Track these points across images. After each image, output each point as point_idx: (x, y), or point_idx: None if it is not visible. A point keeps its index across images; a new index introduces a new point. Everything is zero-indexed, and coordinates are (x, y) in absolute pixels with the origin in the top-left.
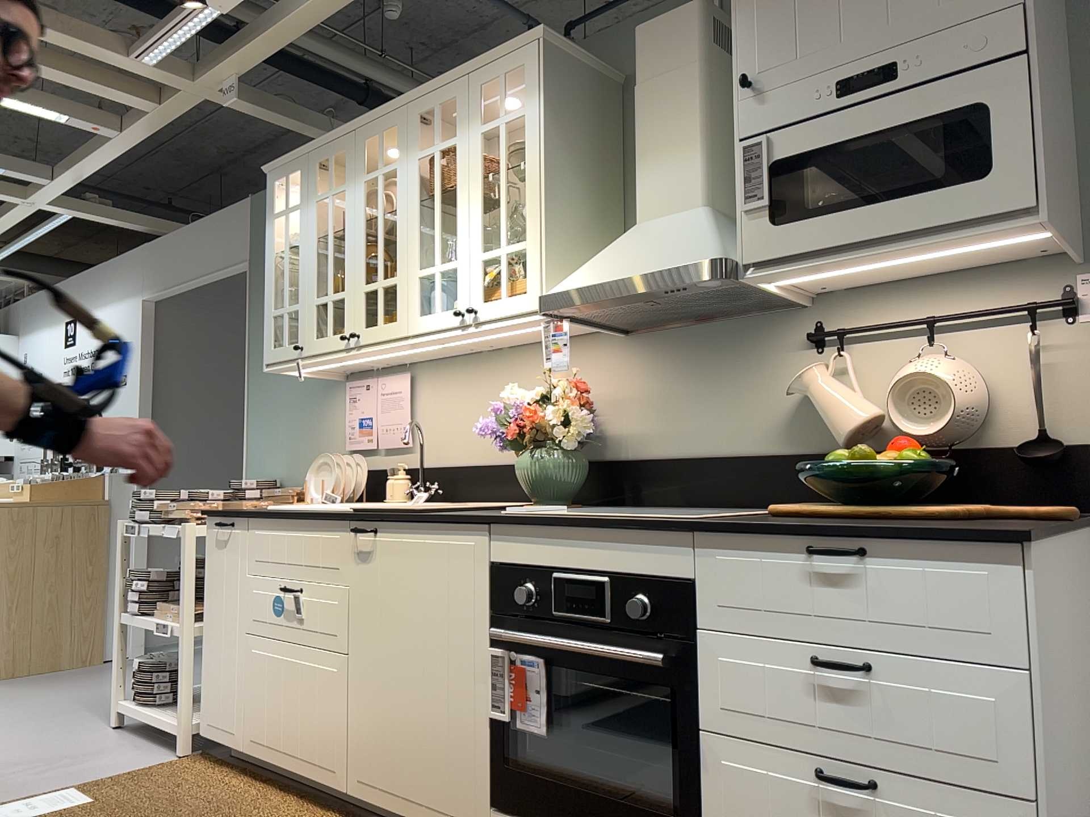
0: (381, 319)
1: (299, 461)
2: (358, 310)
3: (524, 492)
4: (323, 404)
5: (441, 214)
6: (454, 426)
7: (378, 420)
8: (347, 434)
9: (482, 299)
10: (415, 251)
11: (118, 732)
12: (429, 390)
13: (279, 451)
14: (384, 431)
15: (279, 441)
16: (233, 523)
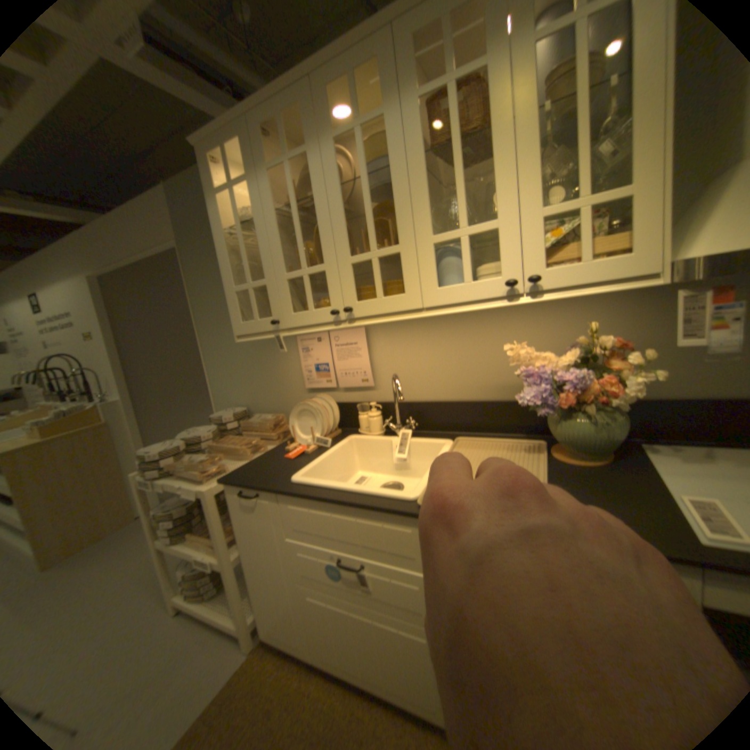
0: (383, 293)
1: (263, 393)
2: (348, 283)
3: (558, 444)
4: (275, 352)
5: (462, 167)
6: (418, 369)
7: (339, 365)
8: (307, 376)
9: (547, 265)
10: (426, 215)
11: (180, 621)
12: (387, 341)
13: (242, 386)
14: (346, 374)
15: (240, 379)
16: (258, 493)
